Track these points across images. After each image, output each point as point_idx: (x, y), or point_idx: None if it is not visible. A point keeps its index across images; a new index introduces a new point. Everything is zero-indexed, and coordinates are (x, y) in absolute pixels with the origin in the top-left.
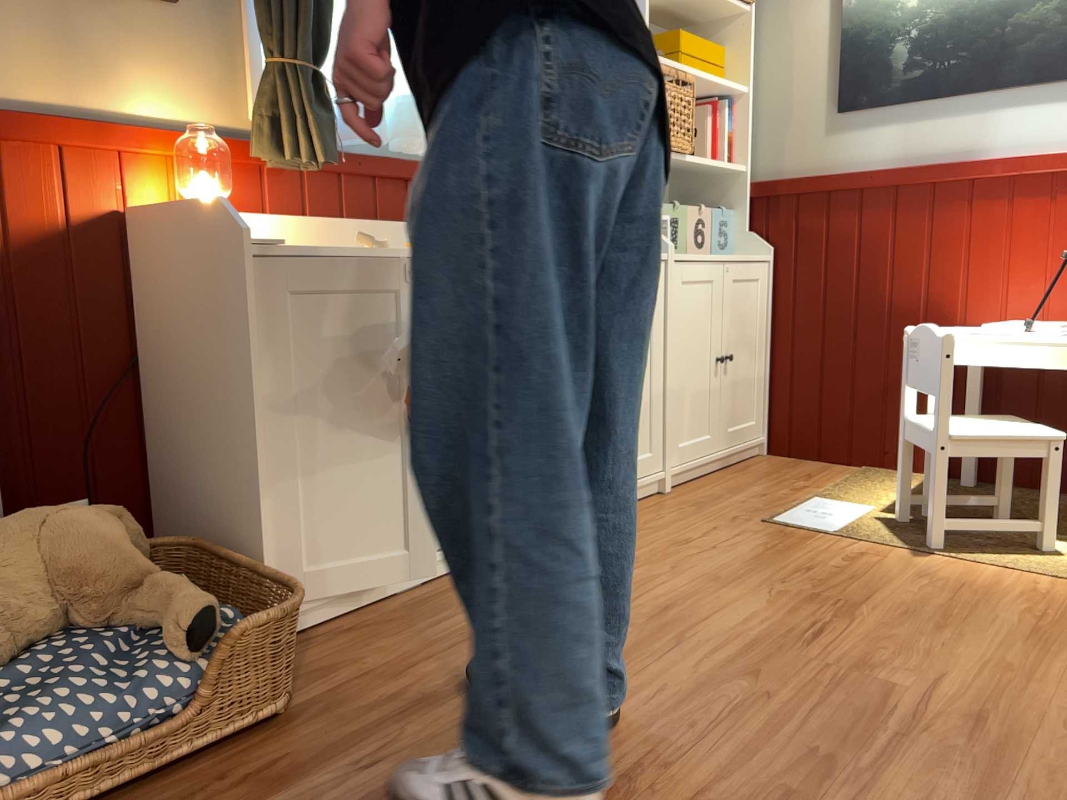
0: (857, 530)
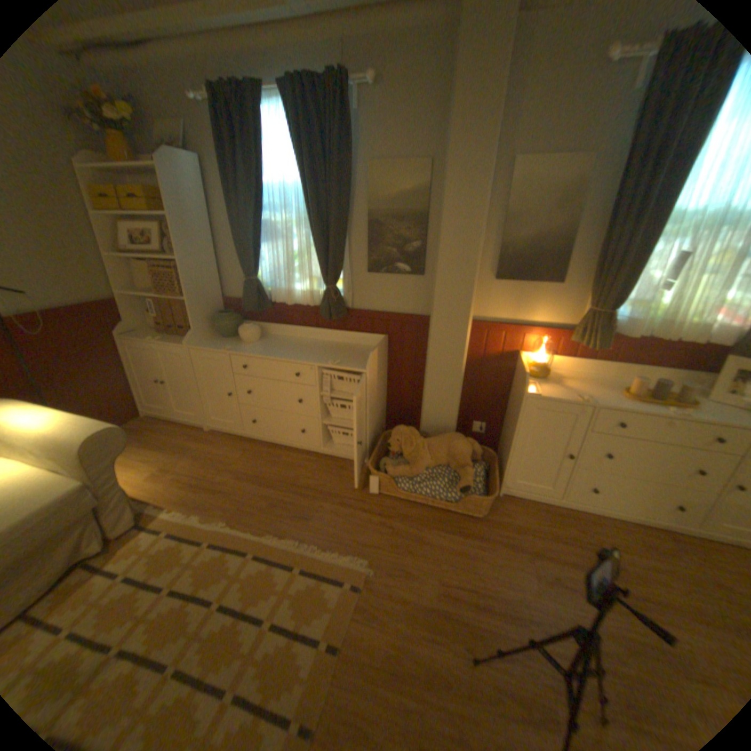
0: None
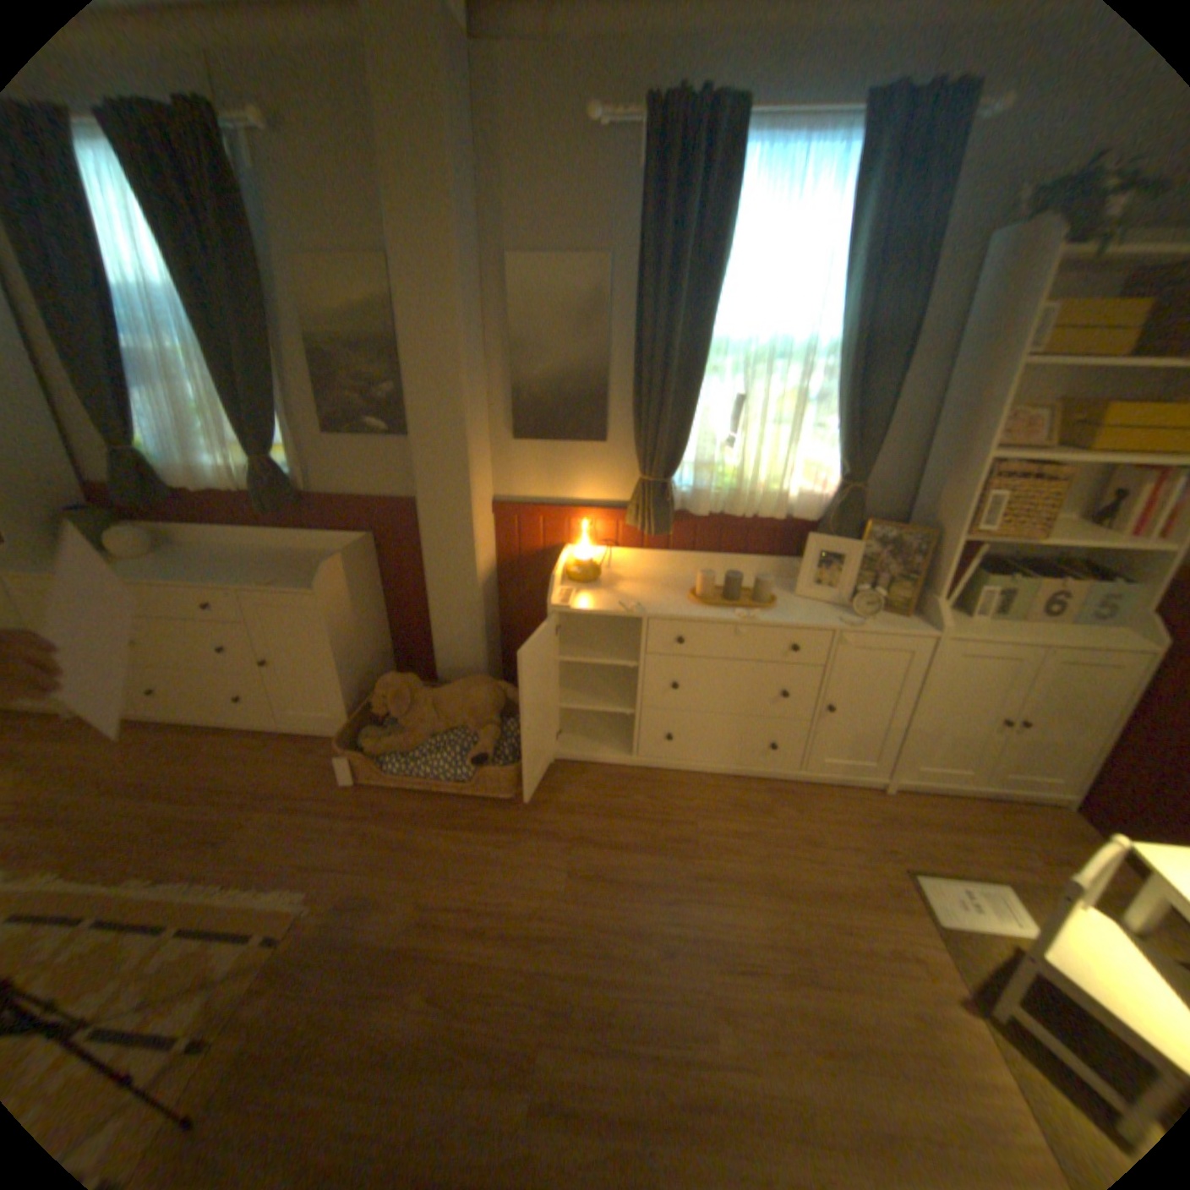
0: (968, 944)
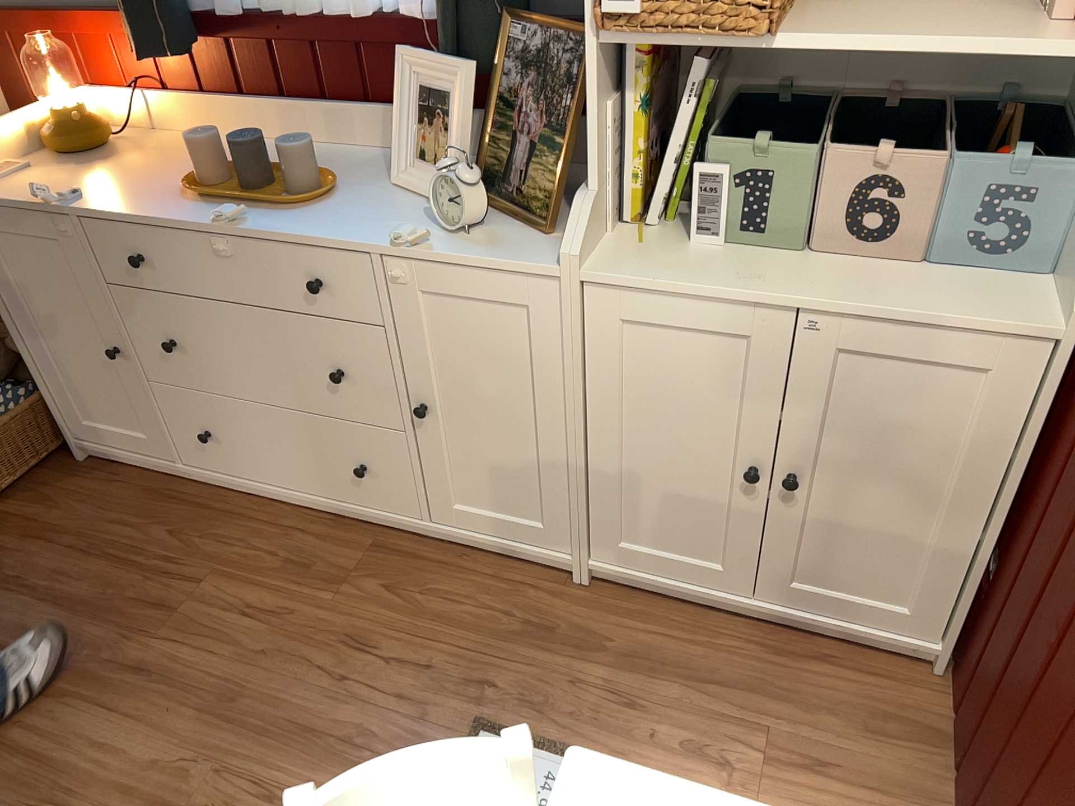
0: None
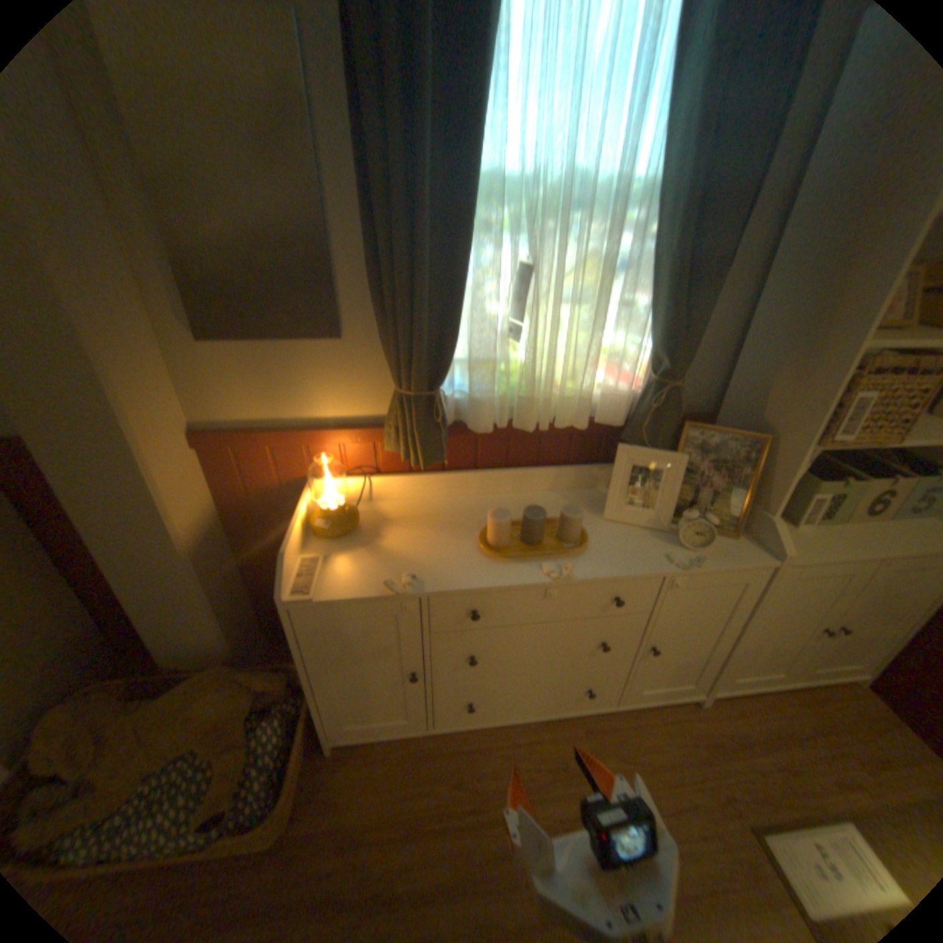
0: None
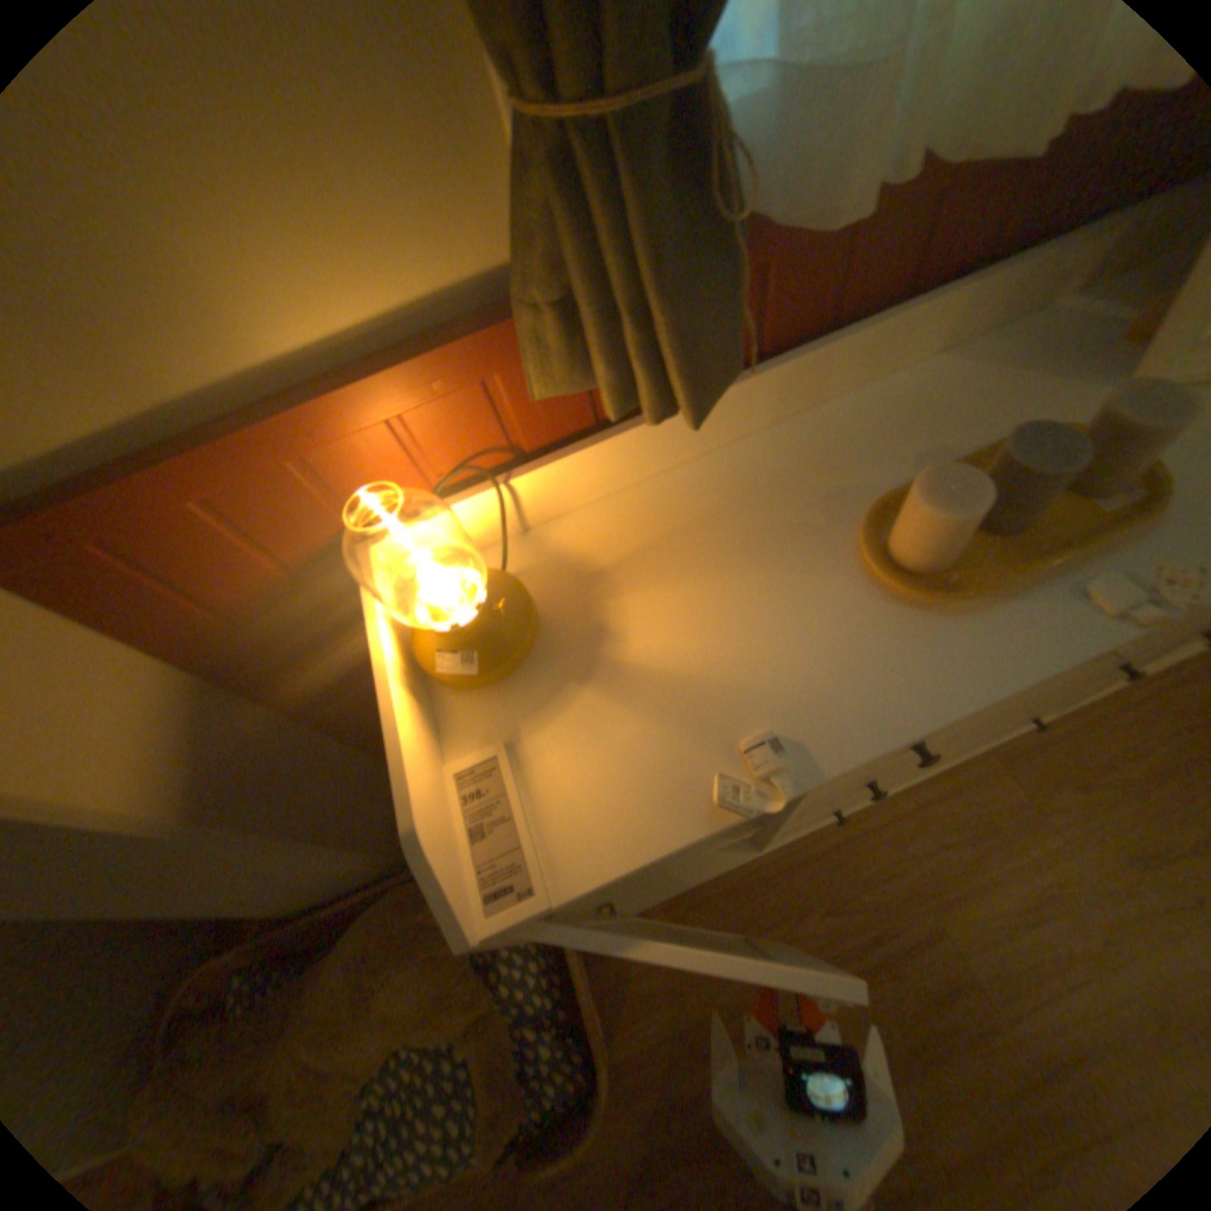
0: None
